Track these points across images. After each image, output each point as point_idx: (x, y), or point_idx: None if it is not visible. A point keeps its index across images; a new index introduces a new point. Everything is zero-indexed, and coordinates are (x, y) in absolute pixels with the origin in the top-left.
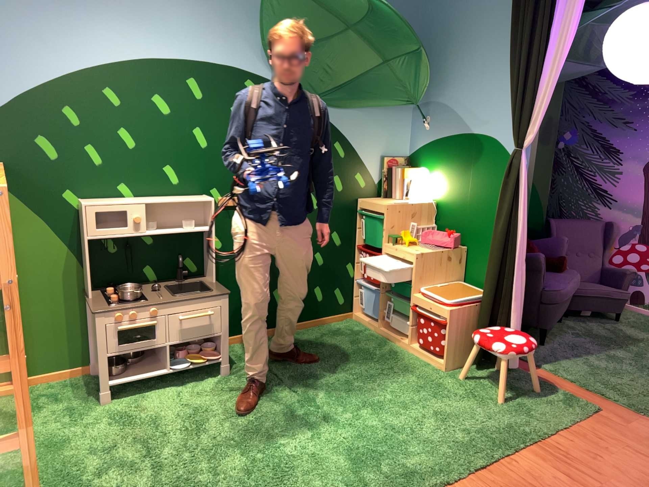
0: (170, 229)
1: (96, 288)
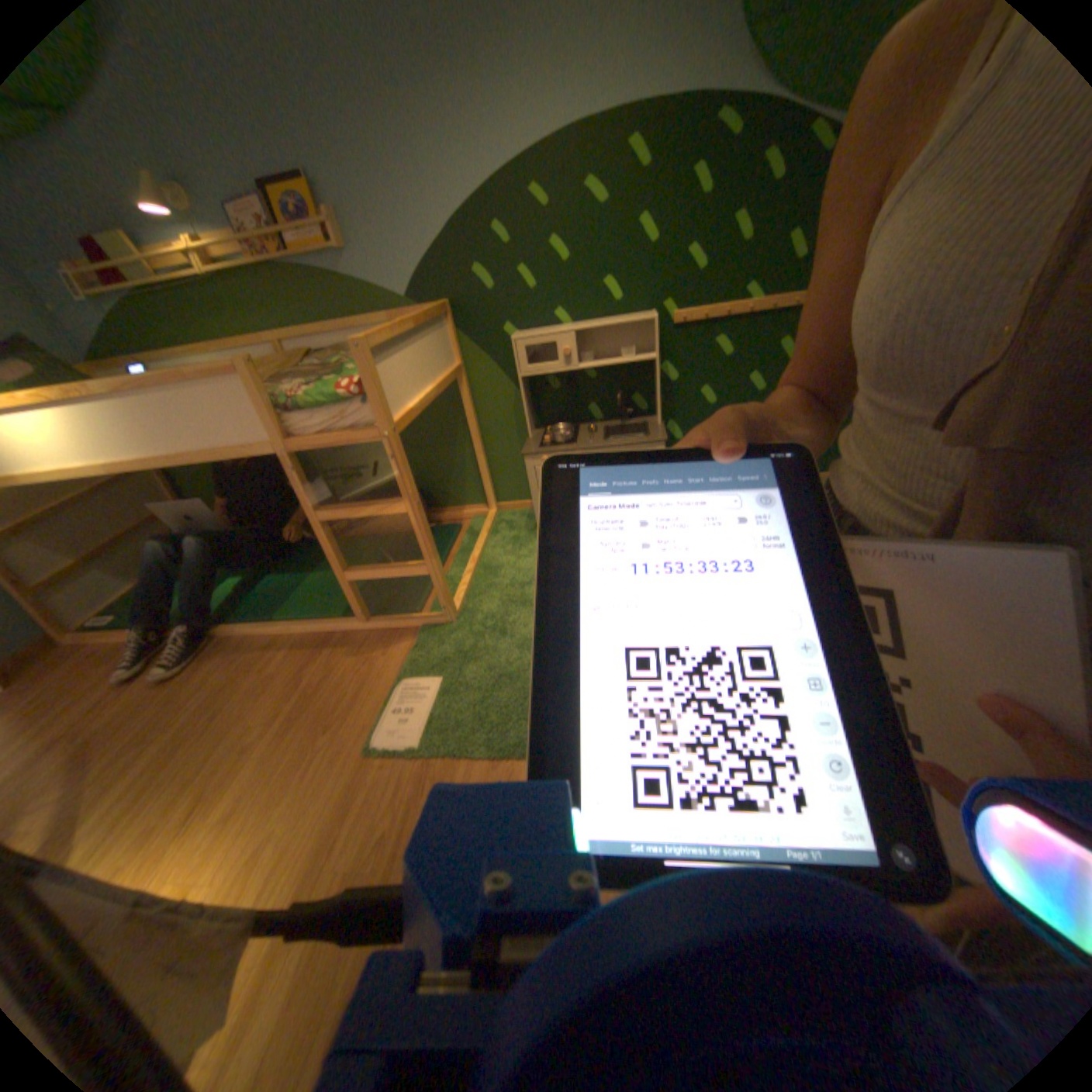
0: (603, 358)
1: (536, 426)
